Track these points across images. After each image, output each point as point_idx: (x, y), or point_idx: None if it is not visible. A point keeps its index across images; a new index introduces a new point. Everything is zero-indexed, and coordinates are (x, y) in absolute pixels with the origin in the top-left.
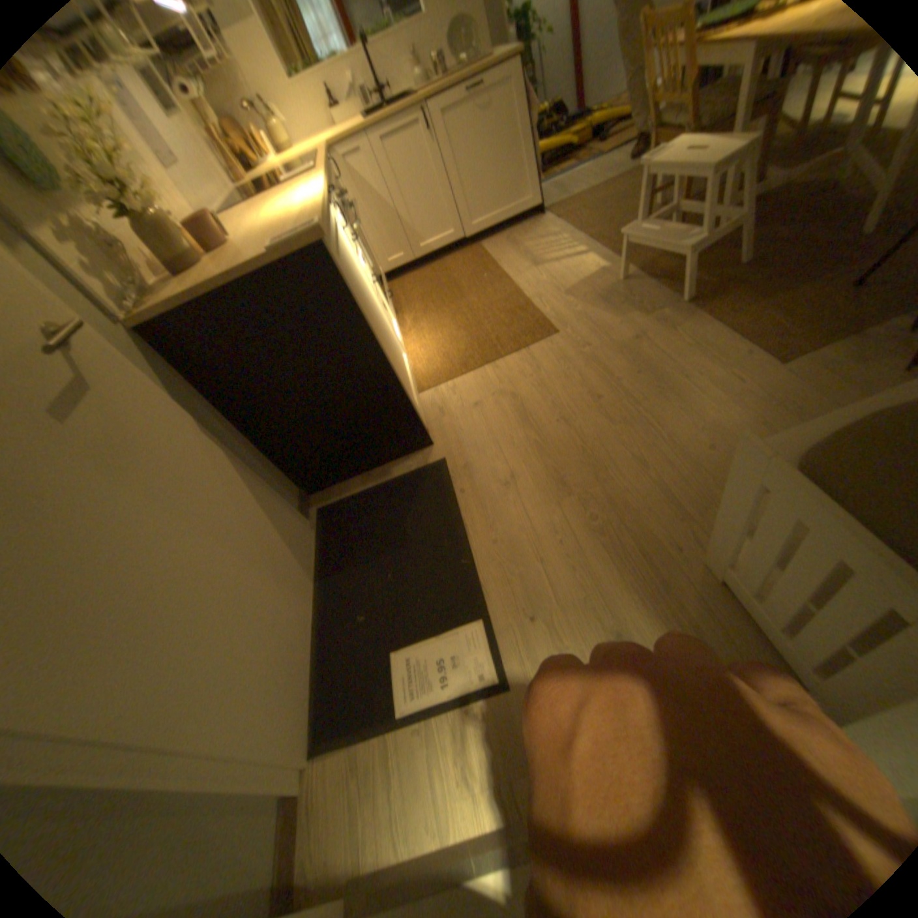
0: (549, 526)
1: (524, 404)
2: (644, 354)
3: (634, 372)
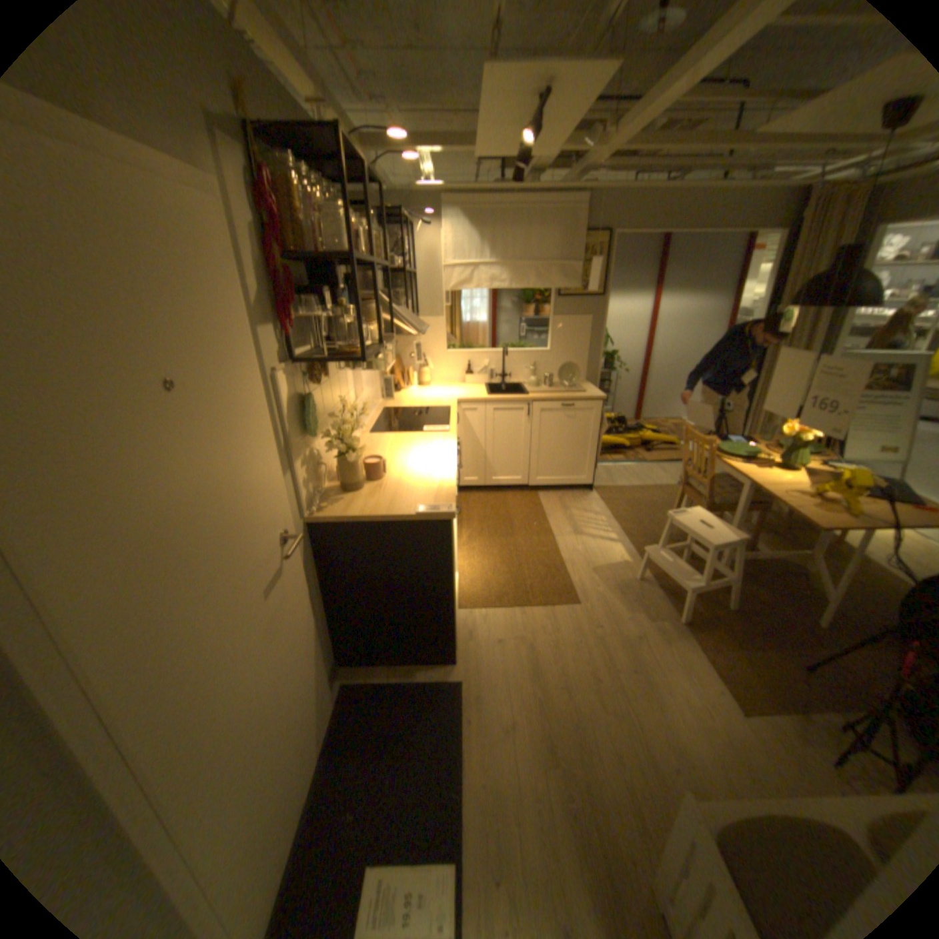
0: (533, 793)
1: (539, 662)
2: (641, 659)
3: (631, 671)
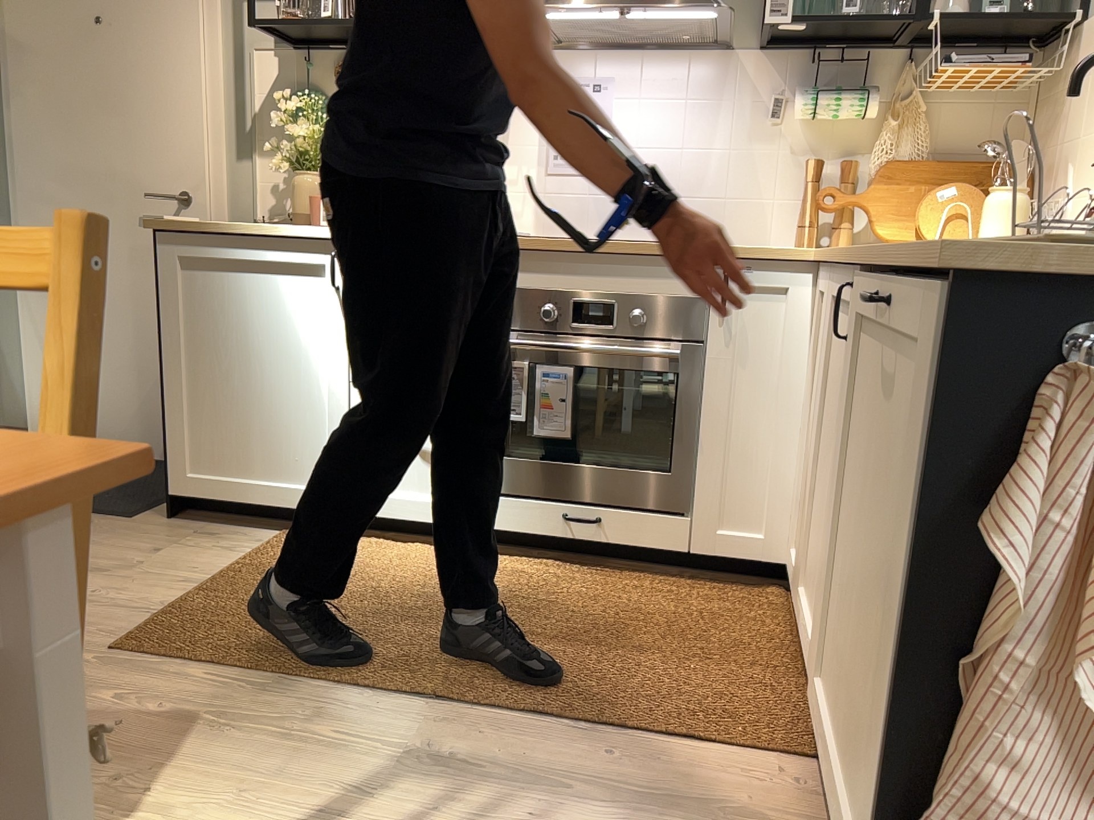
0: None
1: None
2: None
3: None
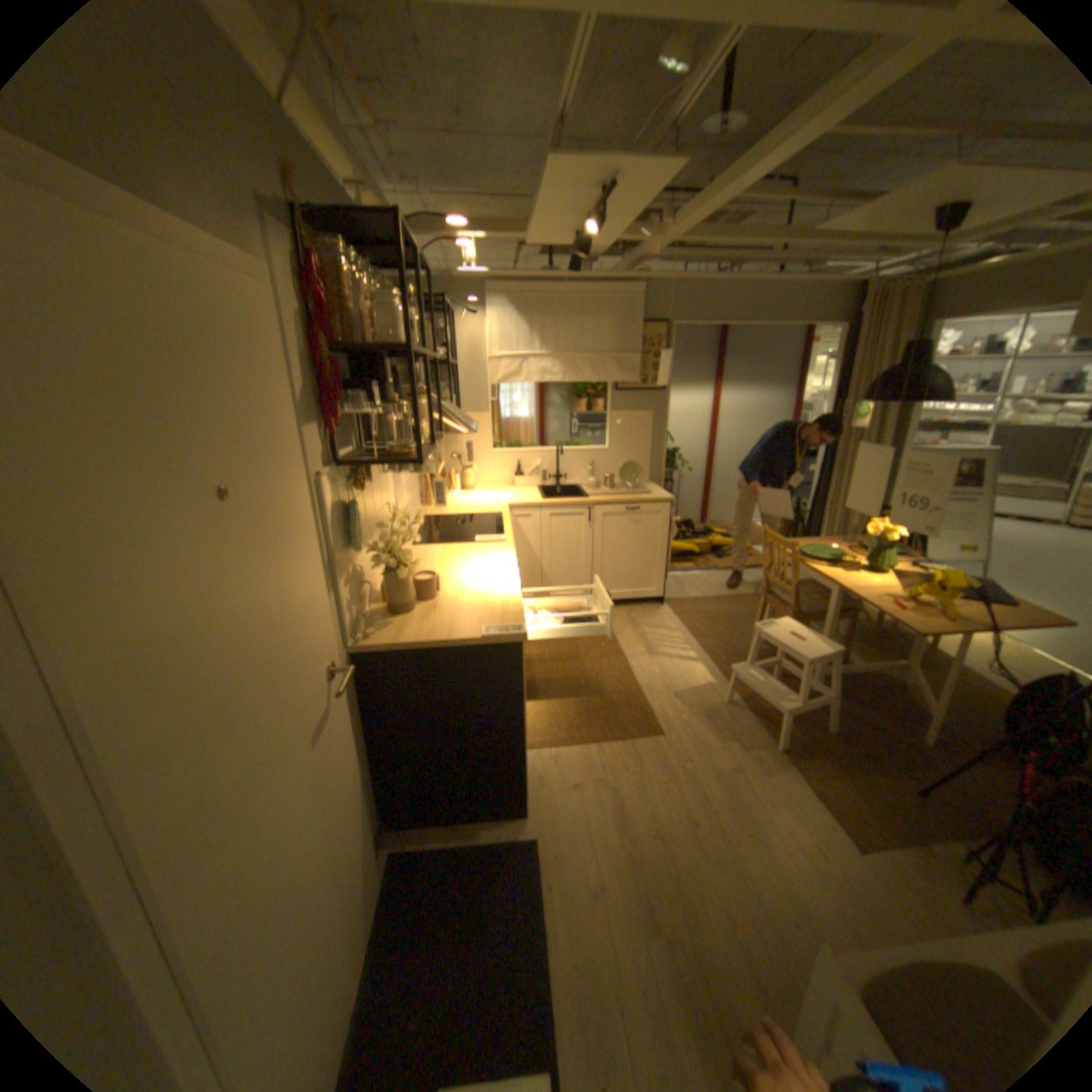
0: (632, 969)
1: (623, 807)
2: (739, 795)
3: (729, 811)
